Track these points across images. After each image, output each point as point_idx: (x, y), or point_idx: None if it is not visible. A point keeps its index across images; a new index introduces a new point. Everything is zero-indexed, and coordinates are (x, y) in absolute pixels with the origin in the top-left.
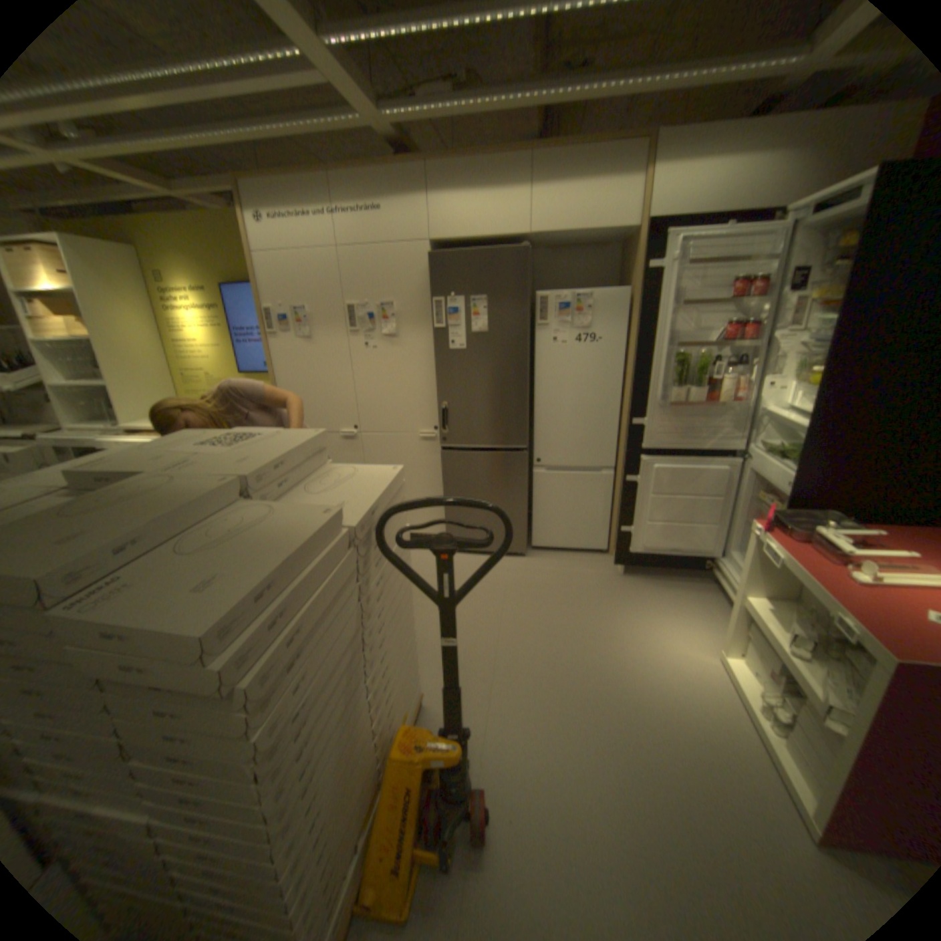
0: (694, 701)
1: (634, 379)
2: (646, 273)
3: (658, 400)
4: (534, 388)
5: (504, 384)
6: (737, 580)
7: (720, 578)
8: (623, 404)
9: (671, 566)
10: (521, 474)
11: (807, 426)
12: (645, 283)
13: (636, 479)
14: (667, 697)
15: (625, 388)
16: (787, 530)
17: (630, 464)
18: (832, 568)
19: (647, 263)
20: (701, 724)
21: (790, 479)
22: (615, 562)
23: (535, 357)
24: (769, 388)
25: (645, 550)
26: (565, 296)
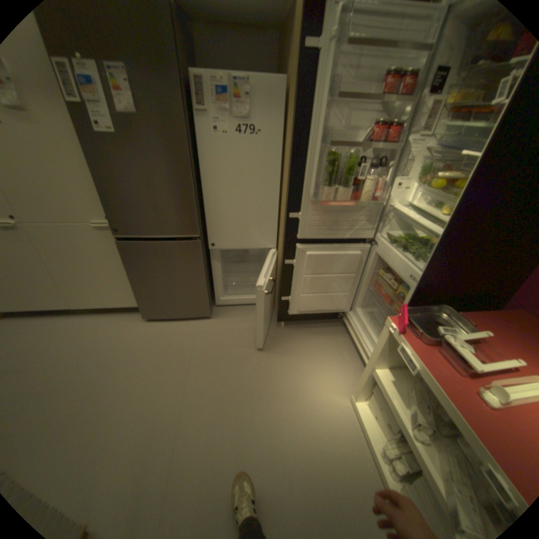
0: (334, 448)
1: (290, 175)
2: (301, 58)
3: (311, 197)
4: (202, 178)
5: (167, 175)
6: (360, 331)
7: (347, 325)
8: (282, 195)
9: (316, 318)
10: (198, 259)
11: (428, 226)
12: (300, 70)
13: (292, 262)
14: (315, 449)
15: (283, 181)
16: (414, 326)
17: (287, 250)
18: (461, 379)
19: (302, 45)
20: (340, 473)
21: (411, 272)
22: (277, 320)
23: (198, 146)
24: (397, 187)
25: (298, 311)
26: (220, 77)
